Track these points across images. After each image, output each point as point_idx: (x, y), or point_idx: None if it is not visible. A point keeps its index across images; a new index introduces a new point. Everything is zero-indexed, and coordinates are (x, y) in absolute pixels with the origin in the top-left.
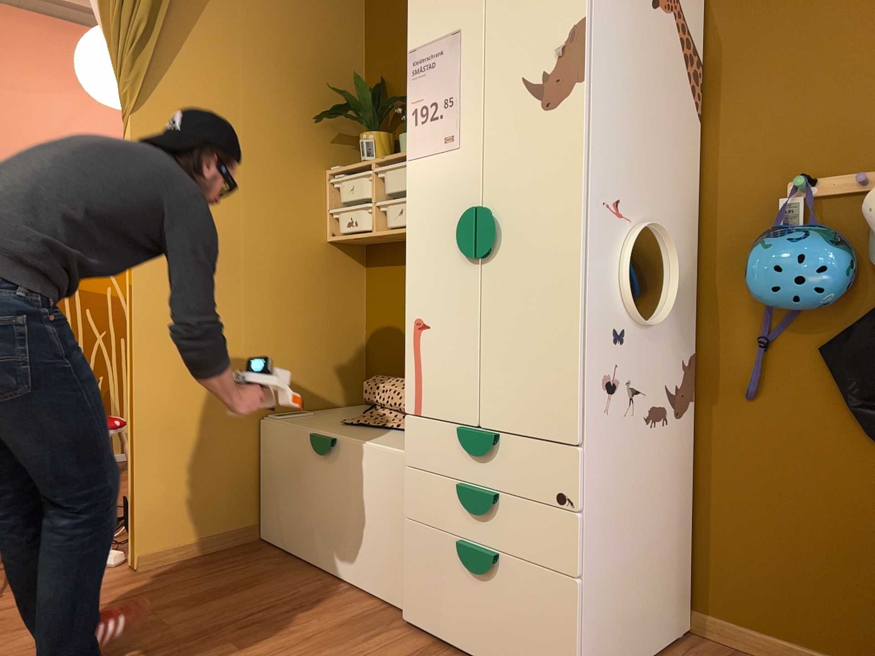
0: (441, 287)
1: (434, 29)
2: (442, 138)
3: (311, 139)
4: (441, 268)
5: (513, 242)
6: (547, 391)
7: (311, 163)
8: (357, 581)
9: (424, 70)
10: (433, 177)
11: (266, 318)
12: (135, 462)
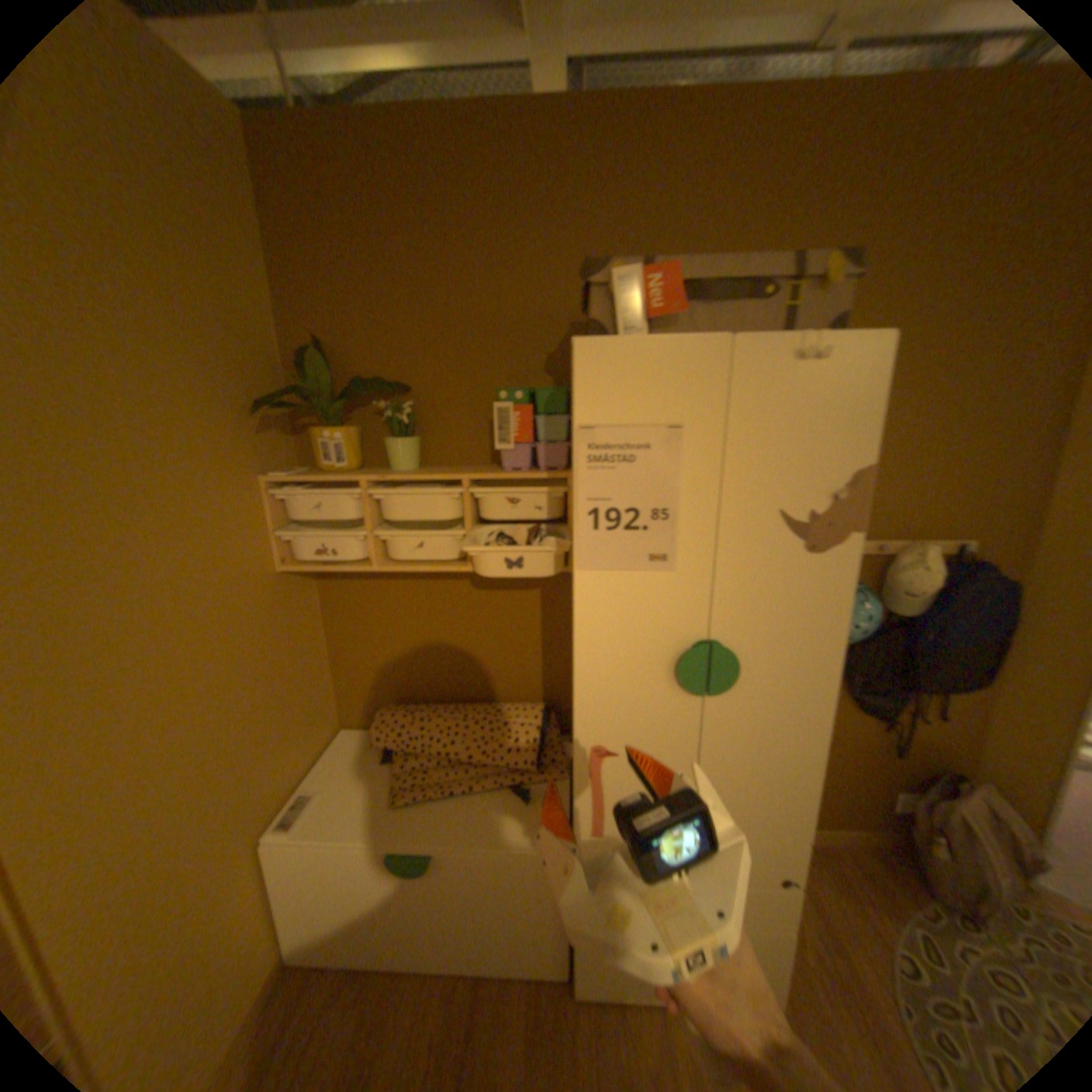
0: (640, 717)
1: (632, 407)
2: (646, 554)
3: (233, 435)
4: (640, 698)
5: (751, 681)
6: (781, 808)
7: (240, 472)
8: (484, 972)
9: (614, 461)
10: (626, 597)
11: (234, 719)
12: None
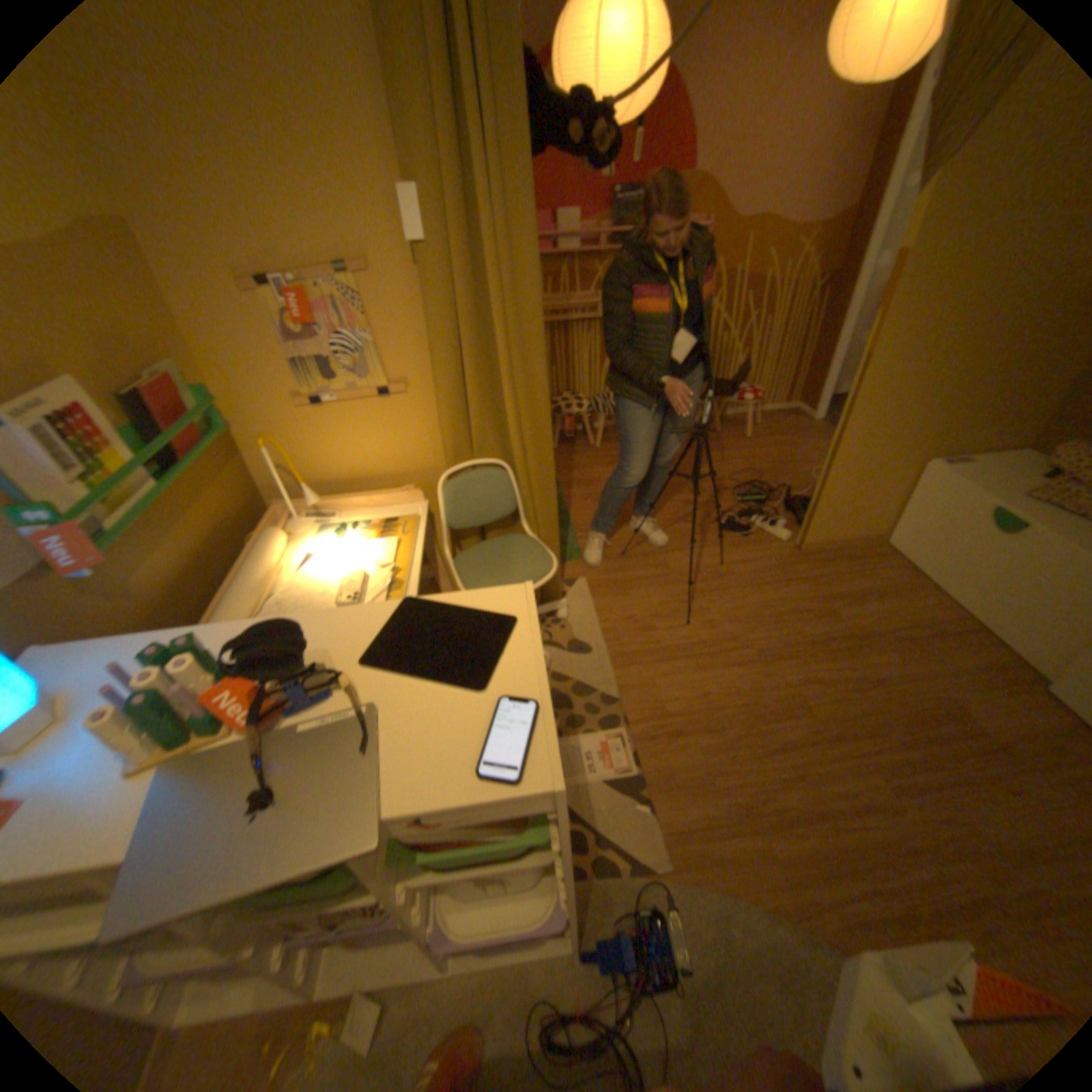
0: None
1: None
2: None
3: None
4: None
5: None
6: None
7: None
8: (997, 628)
9: None
10: None
11: (977, 372)
12: (824, 488)
